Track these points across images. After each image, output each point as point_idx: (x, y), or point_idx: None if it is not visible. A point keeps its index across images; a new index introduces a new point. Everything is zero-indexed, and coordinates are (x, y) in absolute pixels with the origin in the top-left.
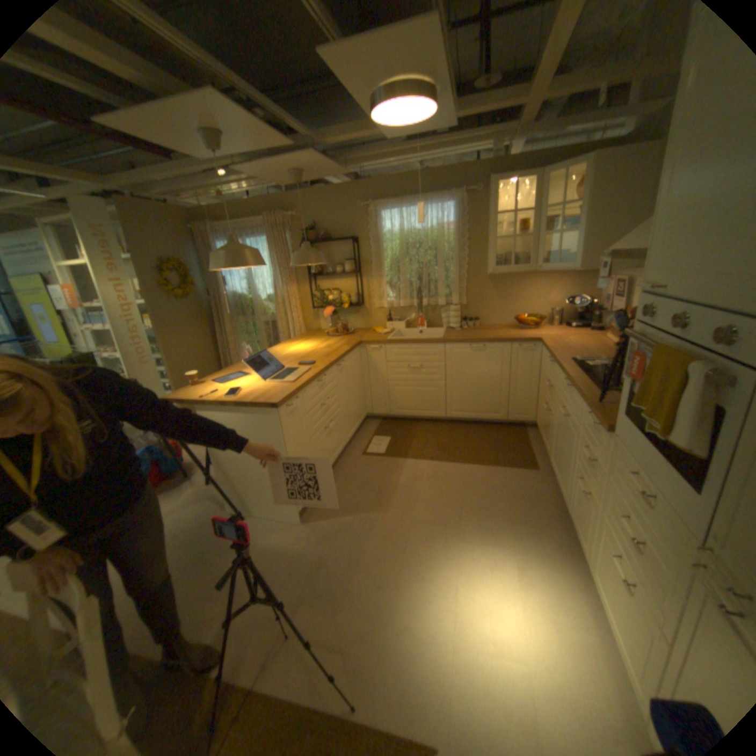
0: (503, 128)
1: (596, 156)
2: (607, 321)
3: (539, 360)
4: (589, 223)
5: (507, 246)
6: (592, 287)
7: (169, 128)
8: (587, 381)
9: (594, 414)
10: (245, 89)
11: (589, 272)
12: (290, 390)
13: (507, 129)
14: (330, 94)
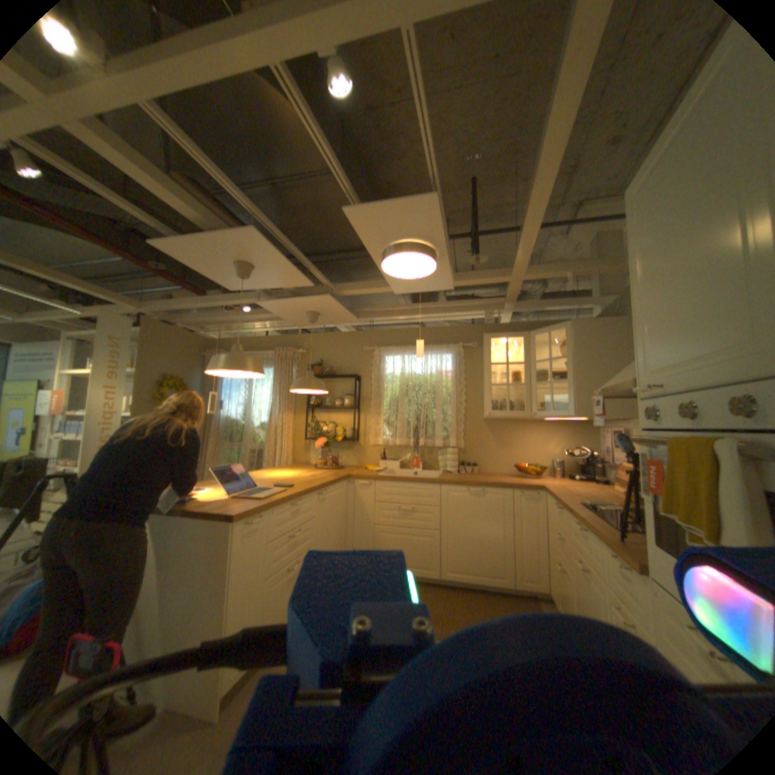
0: (492, 301)
1: (572, 324)
2: (612, 477)
3: (545, 512)
4: (575, 376)
5: (502, 395)
6: (590, 442)
7: (211, 256)
8: (601, 522)
9: (616, 557)
10: (282, 239)
11: (583, 427)
12: (255, 505)
13: (495, 303)
14: (352, 264)
